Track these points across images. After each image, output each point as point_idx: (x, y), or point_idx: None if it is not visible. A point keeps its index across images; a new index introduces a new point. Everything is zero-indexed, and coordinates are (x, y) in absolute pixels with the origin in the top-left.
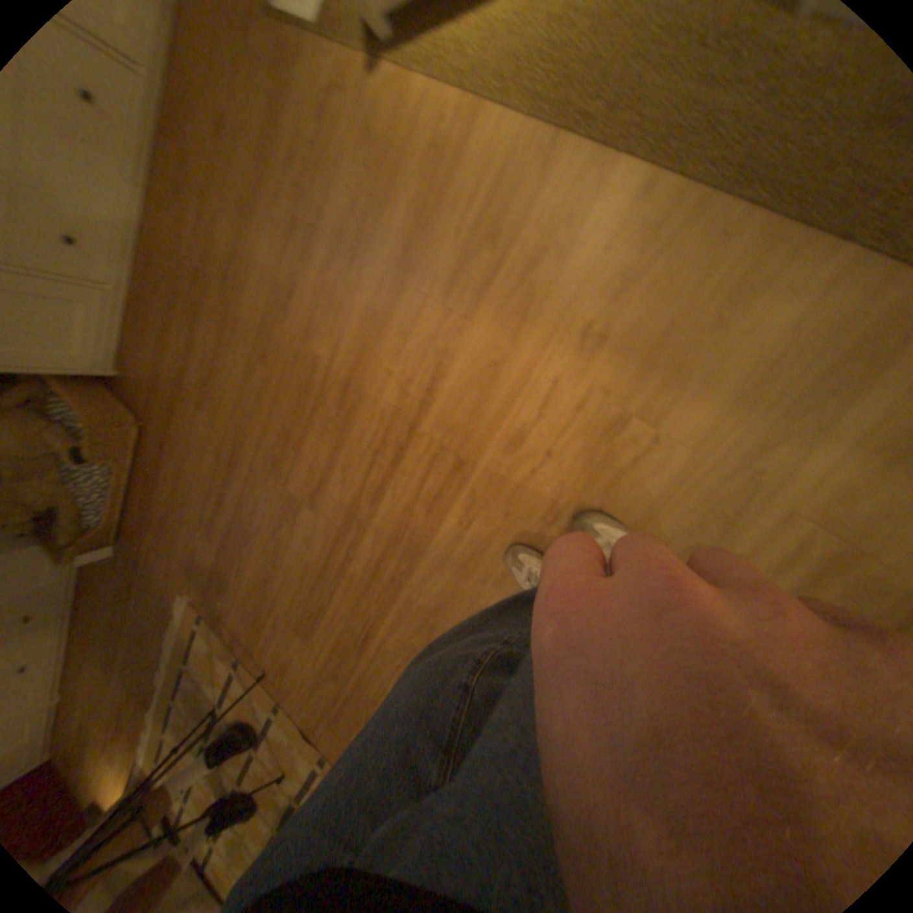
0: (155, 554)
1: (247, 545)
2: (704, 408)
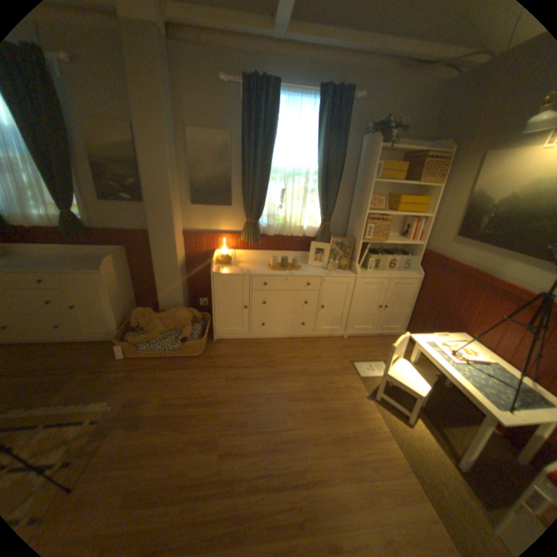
0: (131, 386)
1: (172, 437)
2: None
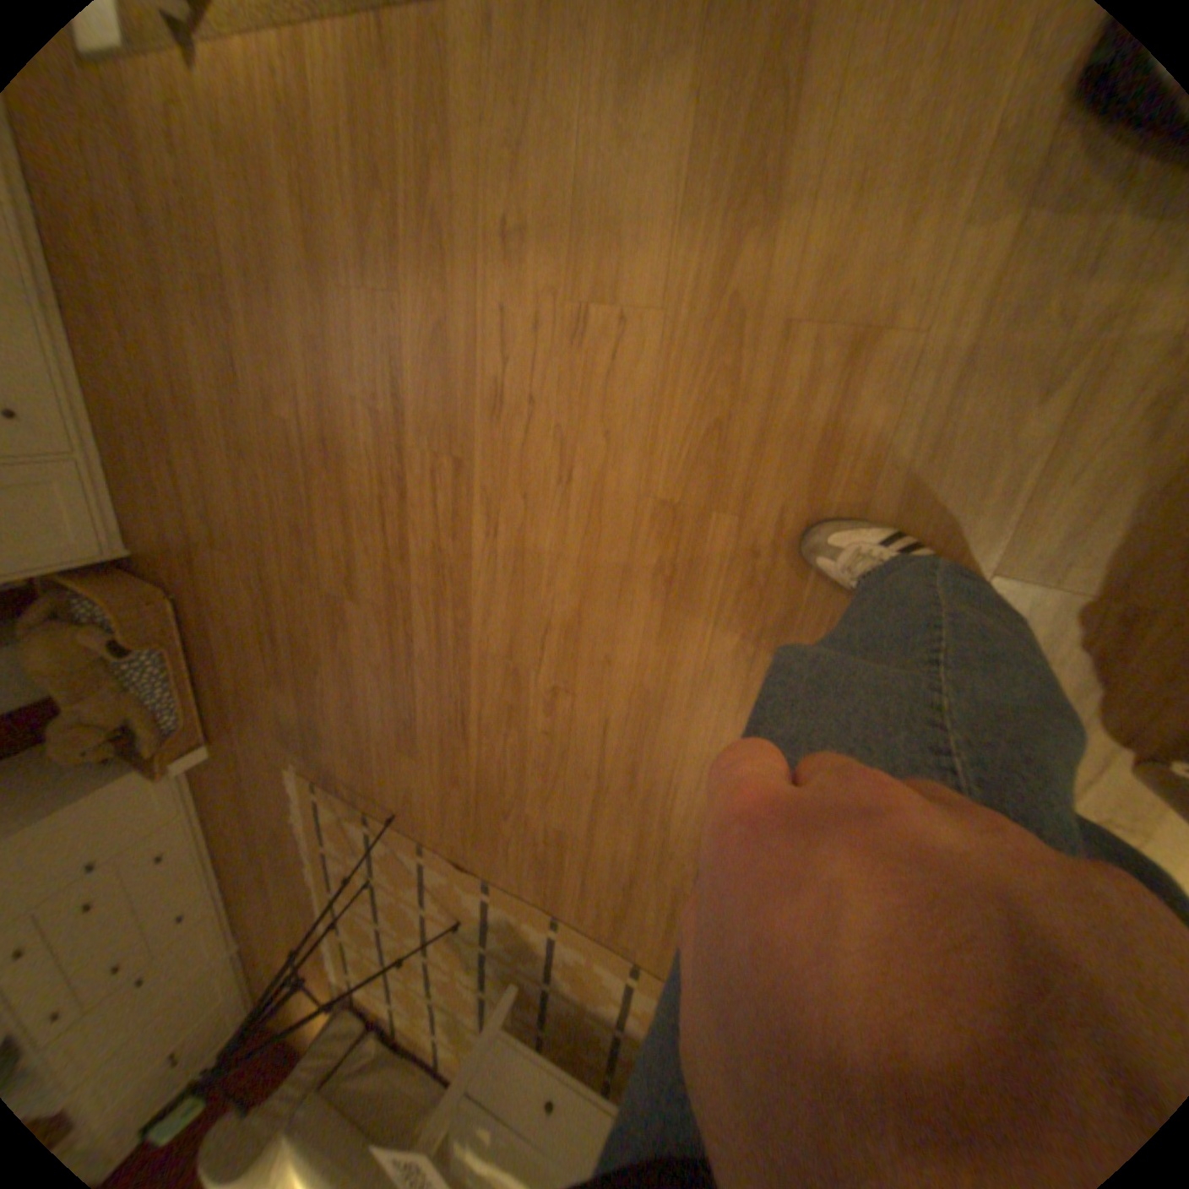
0: (243, 732)
1: (316, 675)
2: (650, 251)
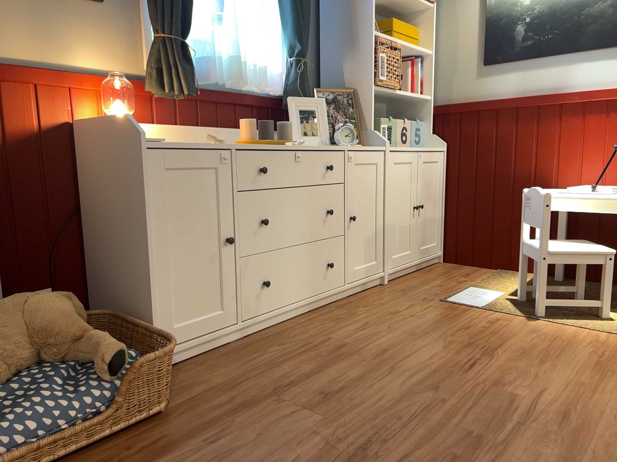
0: None
1: None
2: None
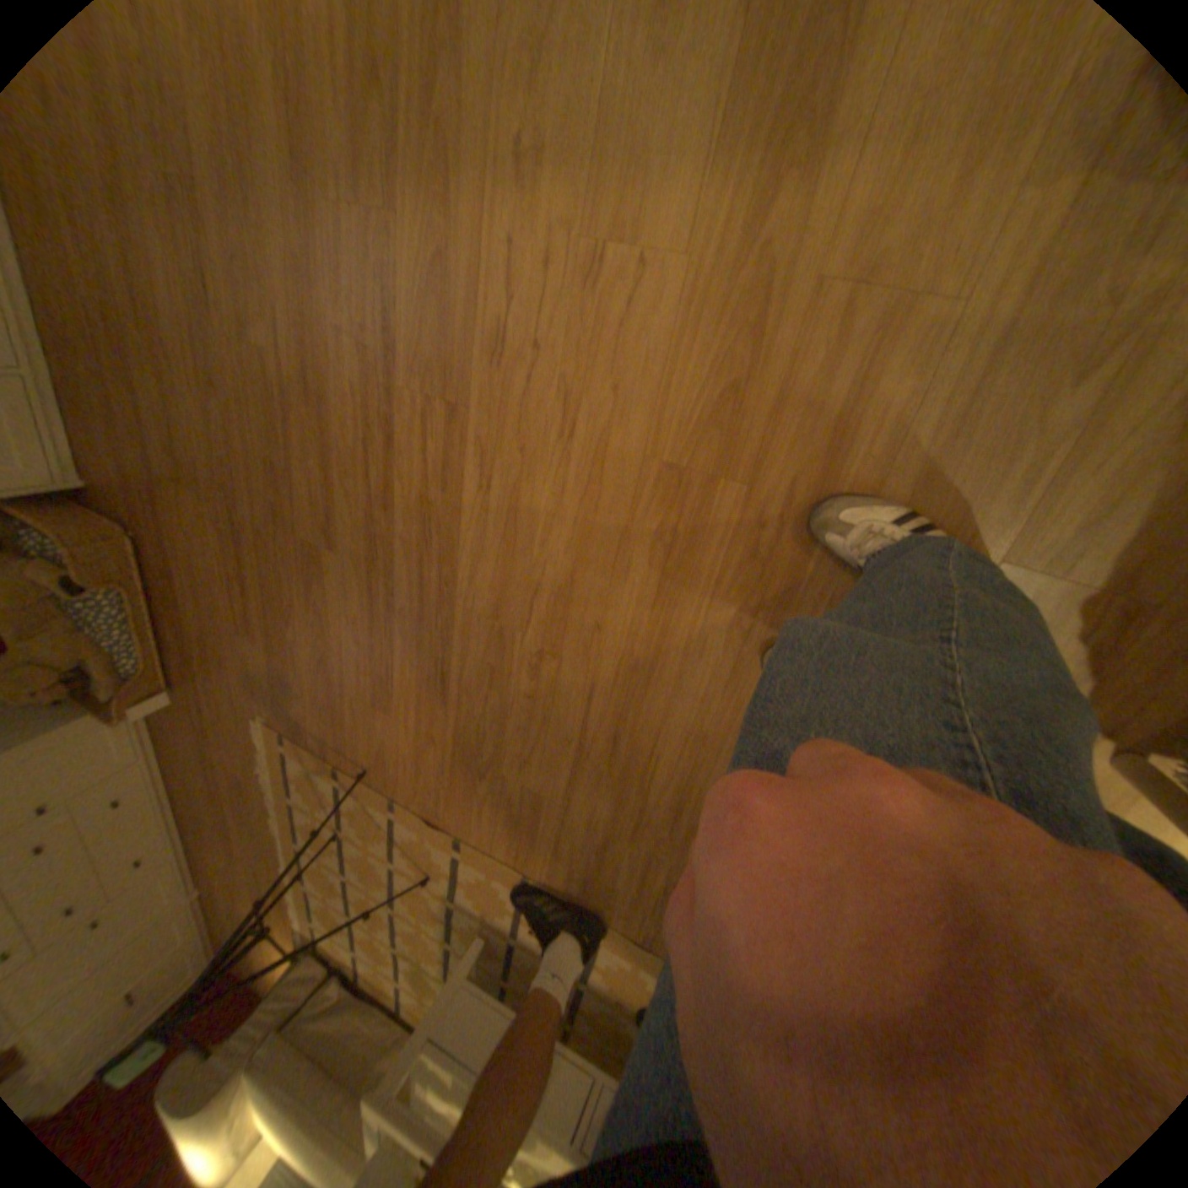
0: (209, 680)
1: (288, 625)
2: (680, 187)
